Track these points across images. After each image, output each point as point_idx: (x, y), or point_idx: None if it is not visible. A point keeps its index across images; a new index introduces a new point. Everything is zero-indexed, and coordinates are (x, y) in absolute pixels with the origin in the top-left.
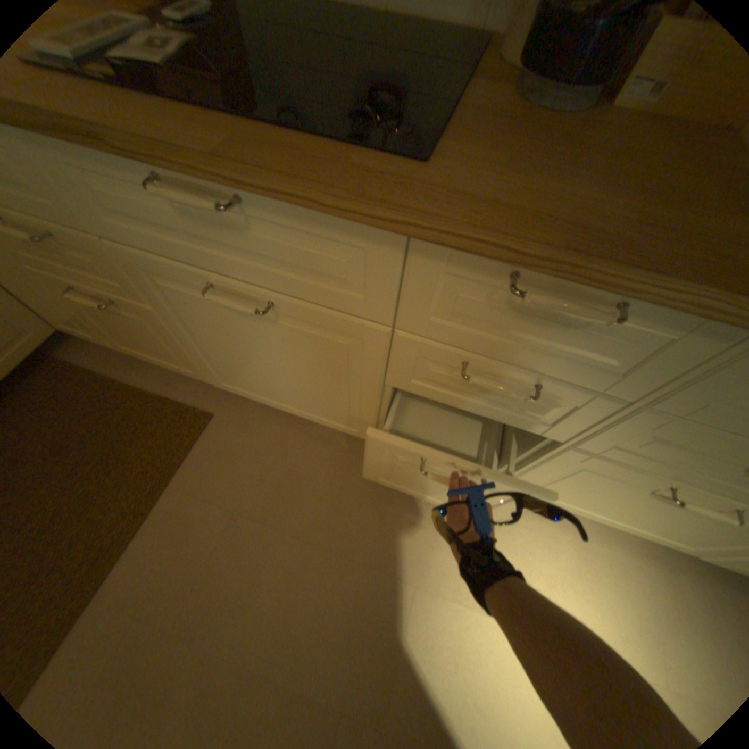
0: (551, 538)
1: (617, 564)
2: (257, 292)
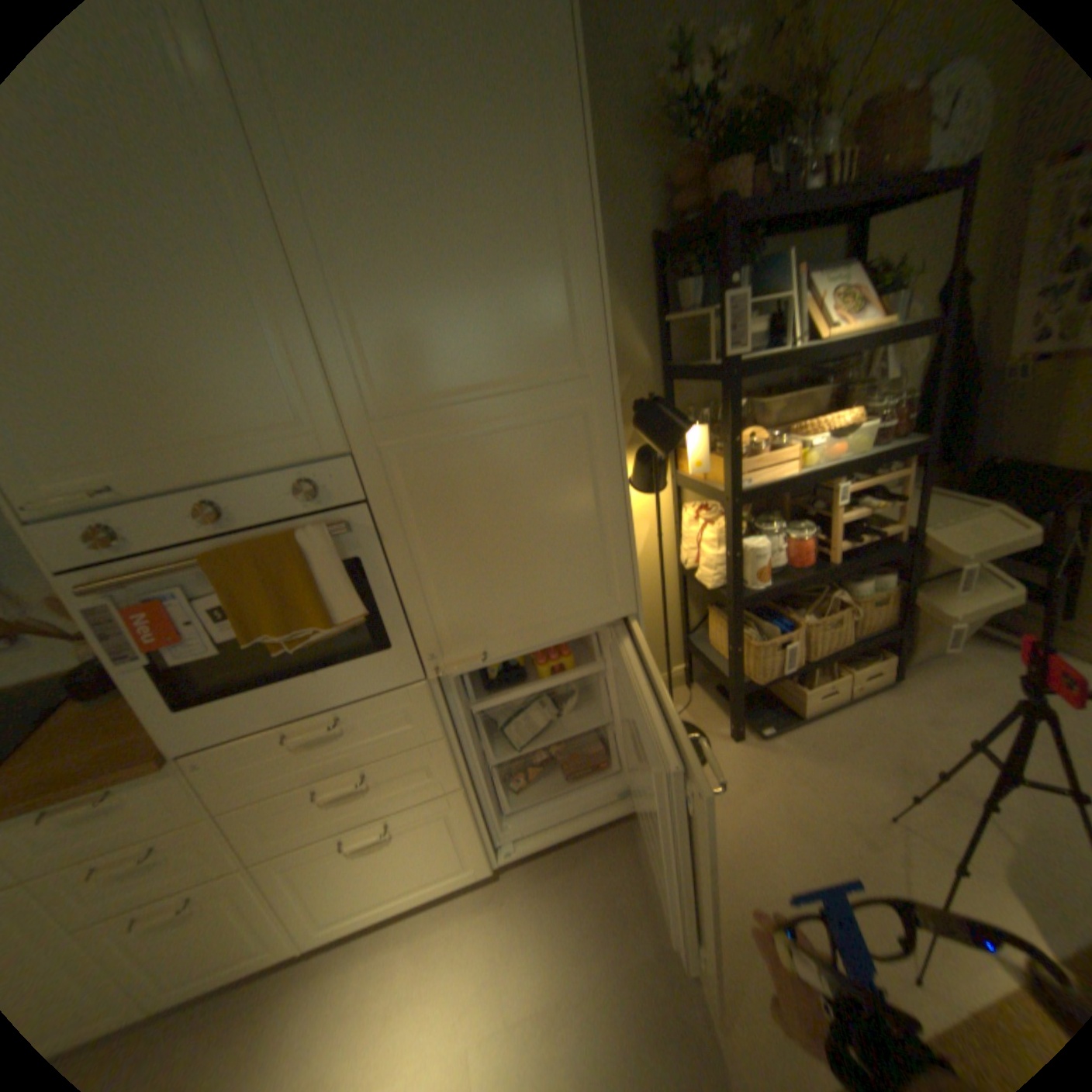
0: (384, 966)
1: (451, 940)
2: None
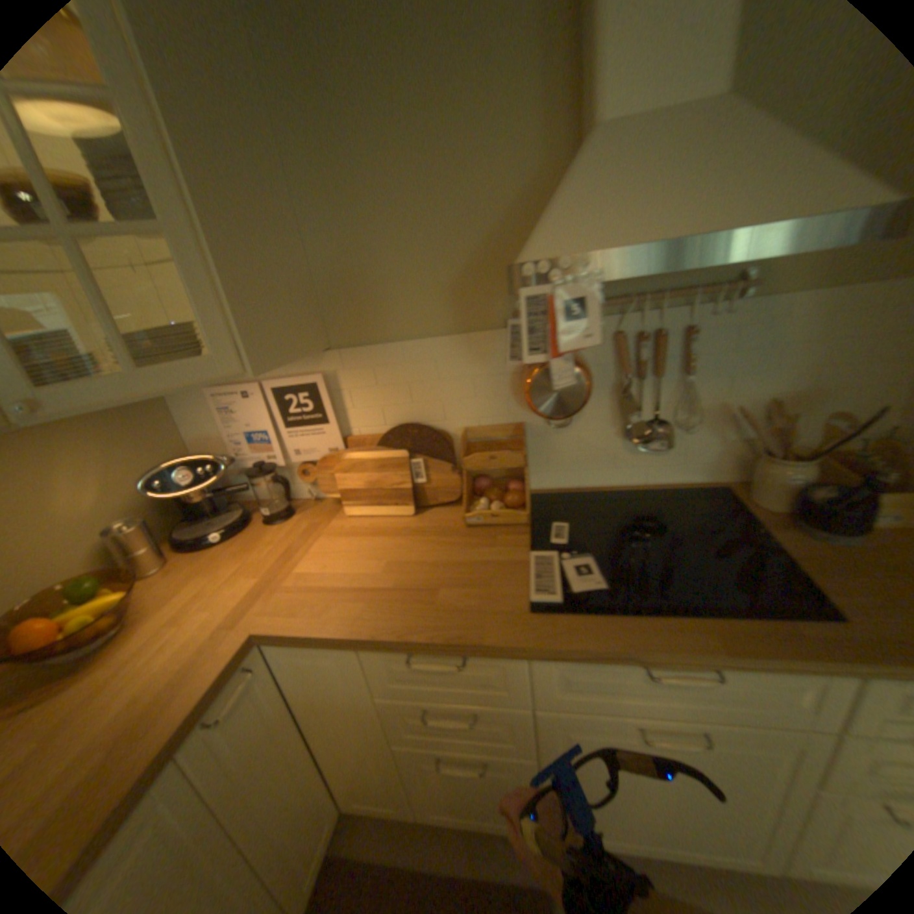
0: None
1: None
2: (696, 728)
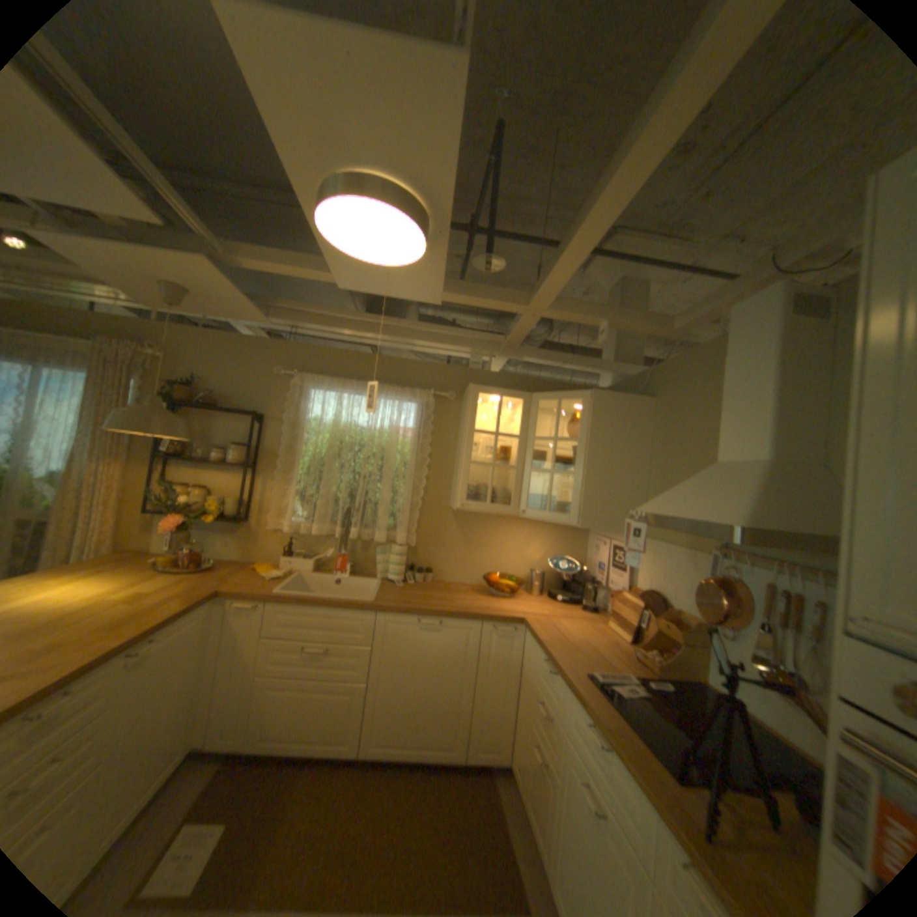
0: None
1: None
2: (604, 807)
